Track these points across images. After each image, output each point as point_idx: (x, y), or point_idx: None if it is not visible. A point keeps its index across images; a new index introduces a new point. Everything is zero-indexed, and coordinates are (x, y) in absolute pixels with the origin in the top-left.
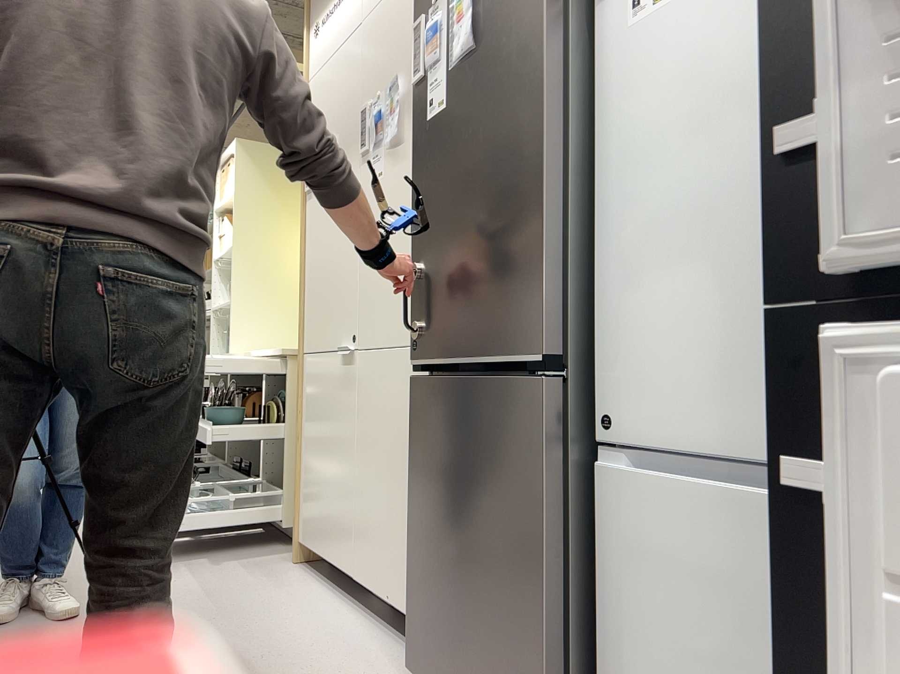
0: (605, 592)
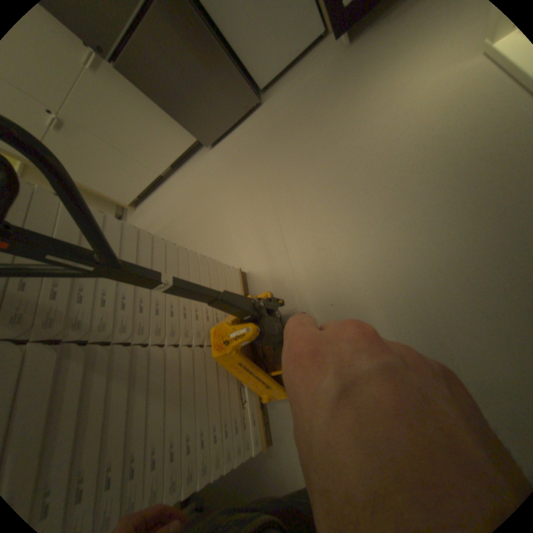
0: (228, 40)
